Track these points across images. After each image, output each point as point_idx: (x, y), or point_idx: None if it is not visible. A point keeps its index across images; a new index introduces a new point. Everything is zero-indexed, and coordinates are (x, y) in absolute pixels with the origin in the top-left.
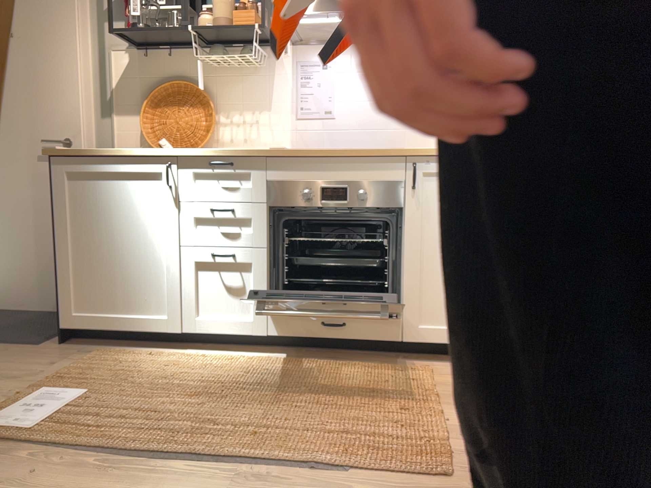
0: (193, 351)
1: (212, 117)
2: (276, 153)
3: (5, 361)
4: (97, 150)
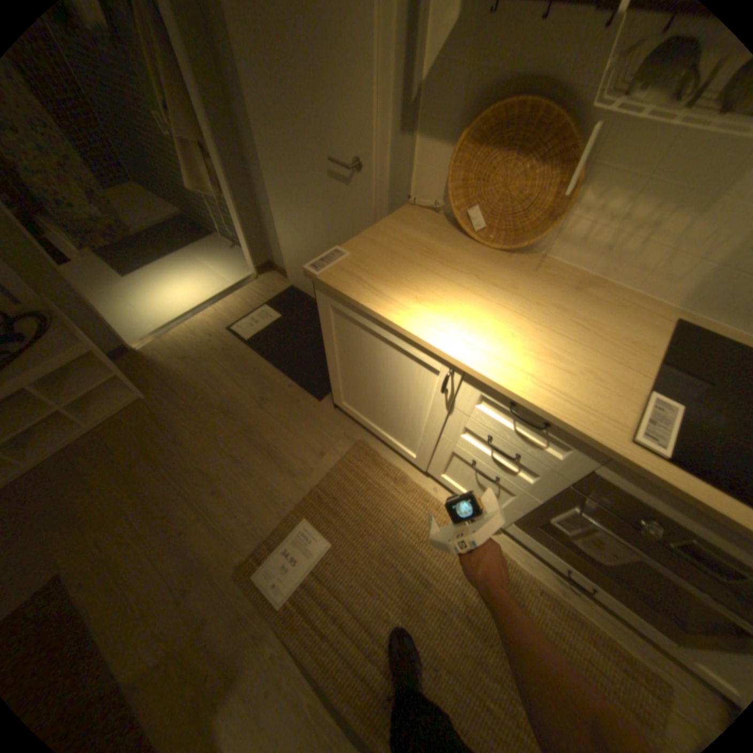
0: (434, 482)
1: (574, 200)
2: (646, 473)
3: (293, 428)
4: (365, 305)
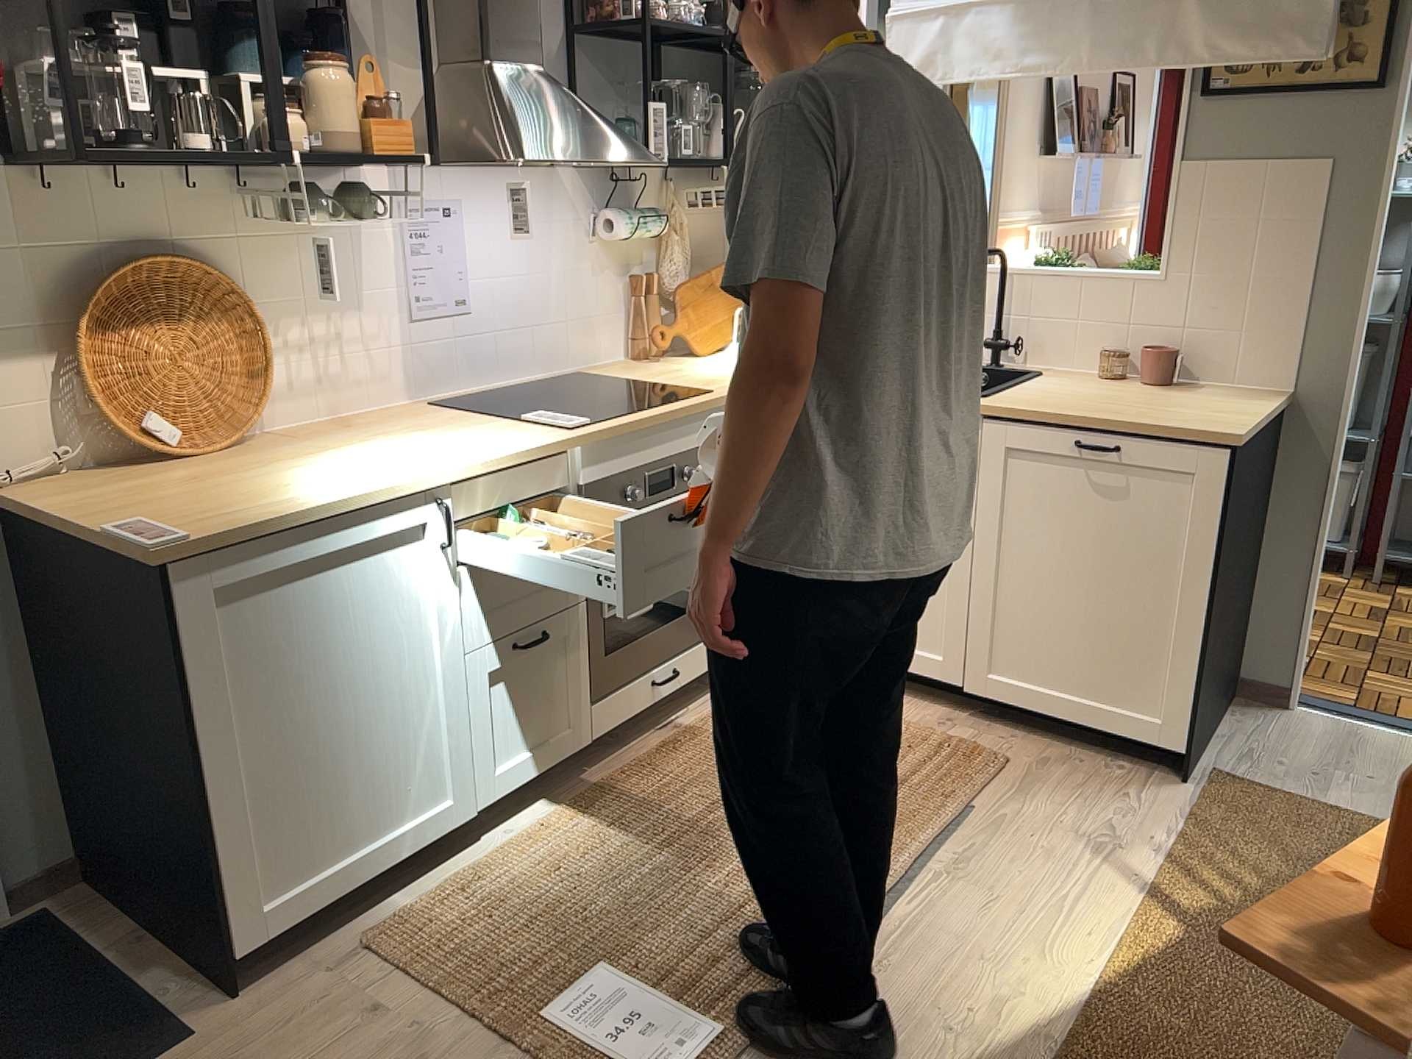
0: (492, 834)
1: (270, 344)
2: (598, 436)
3: None
4: (299, 513)
